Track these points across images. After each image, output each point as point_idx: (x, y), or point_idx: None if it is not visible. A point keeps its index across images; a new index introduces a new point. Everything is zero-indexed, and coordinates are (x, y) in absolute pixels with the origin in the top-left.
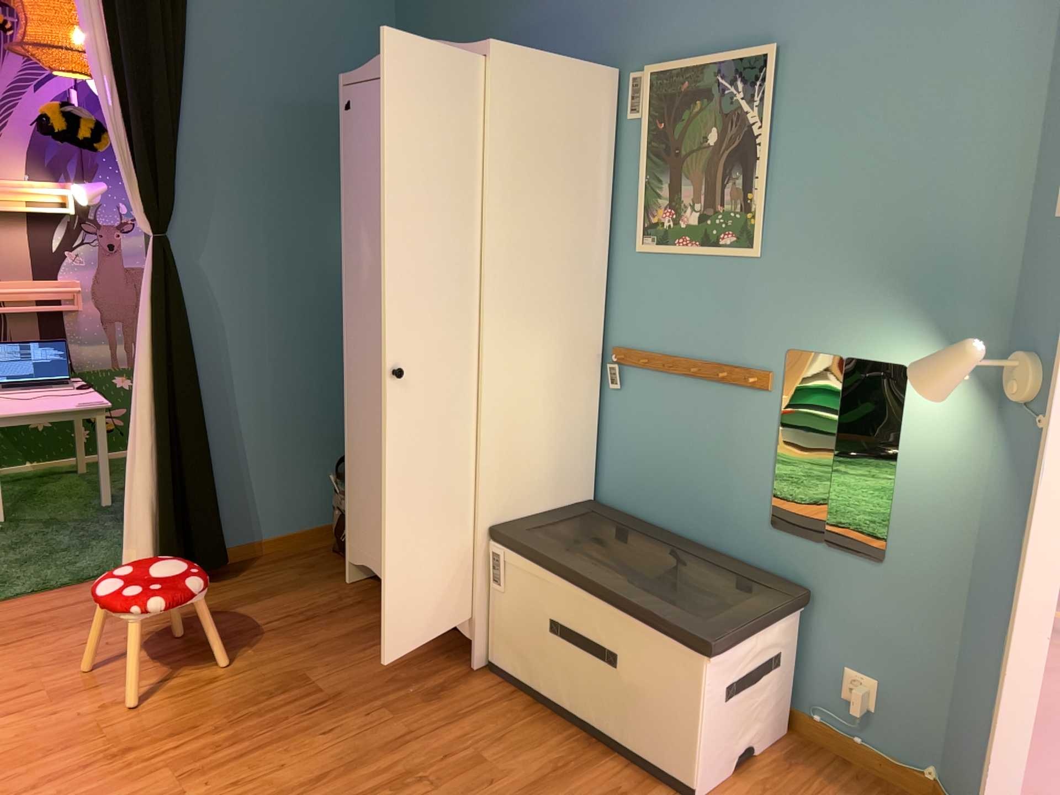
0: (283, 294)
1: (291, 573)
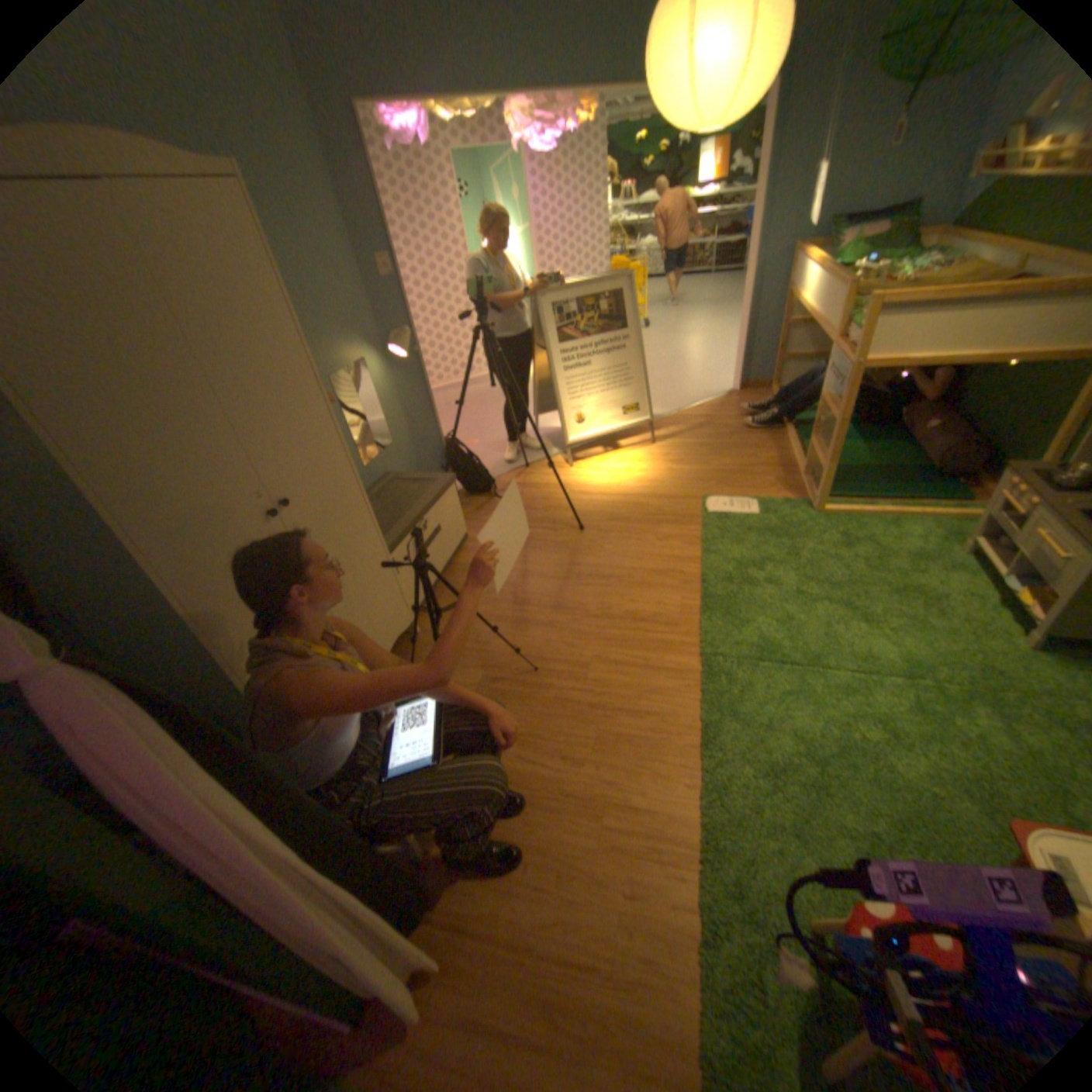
0: None
1: None
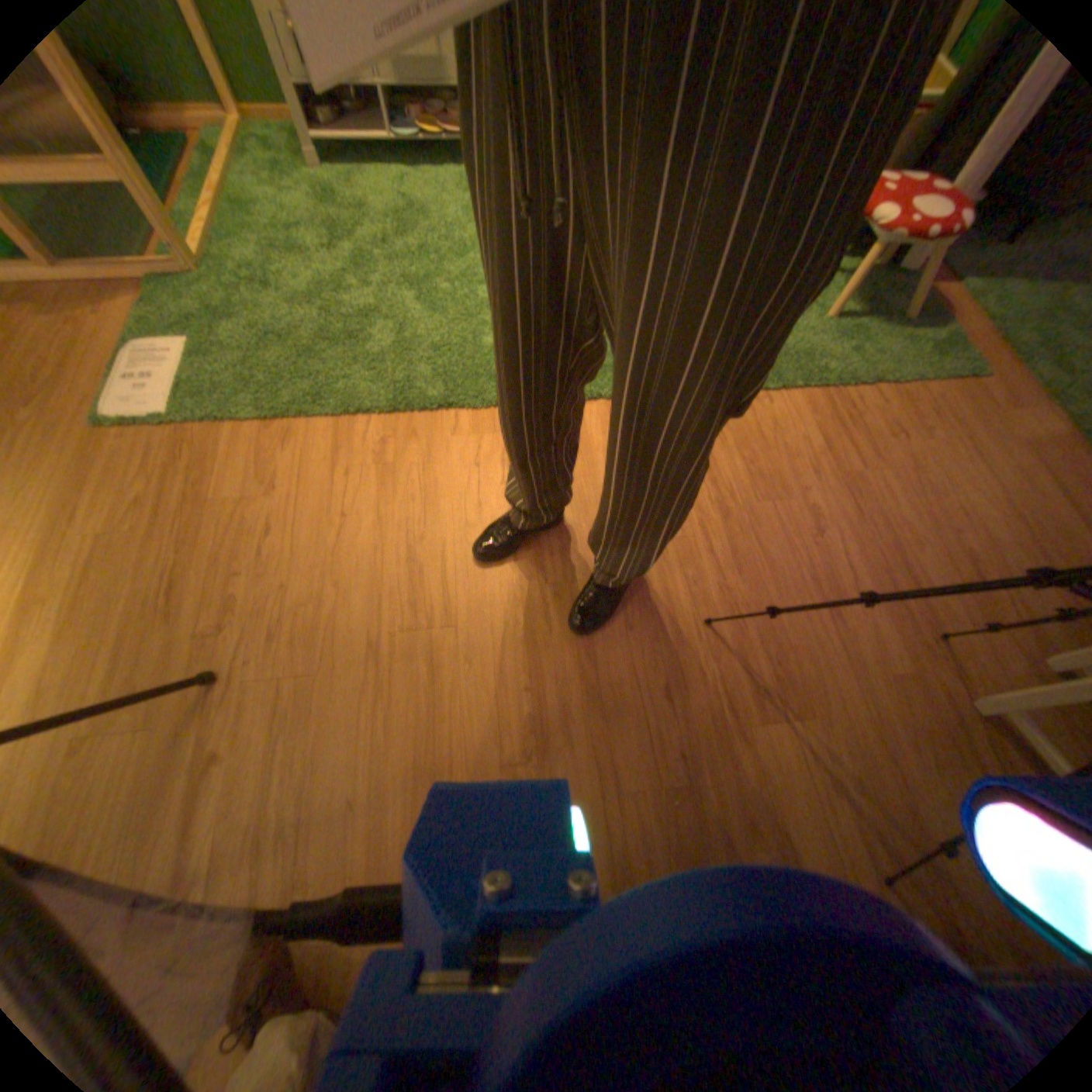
0: None
1: None
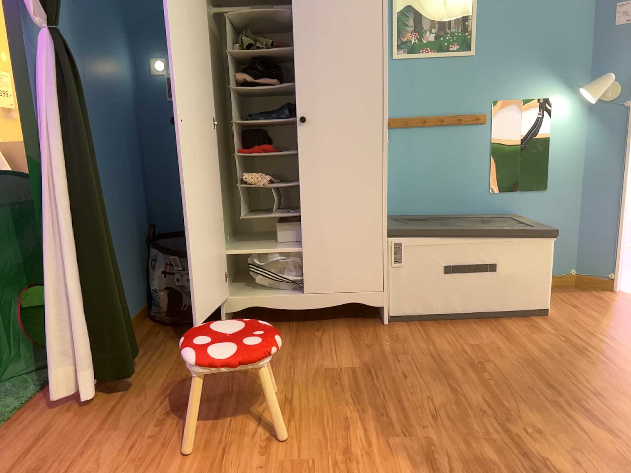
0: (97, 109)
1: (171, 343)
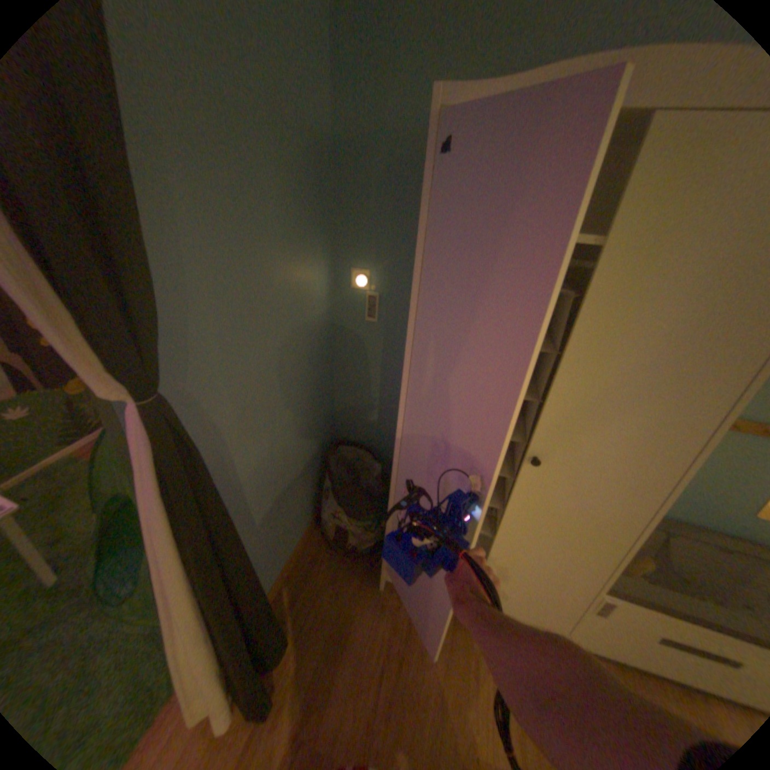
0: (270, 374)
1: (329, 599)
